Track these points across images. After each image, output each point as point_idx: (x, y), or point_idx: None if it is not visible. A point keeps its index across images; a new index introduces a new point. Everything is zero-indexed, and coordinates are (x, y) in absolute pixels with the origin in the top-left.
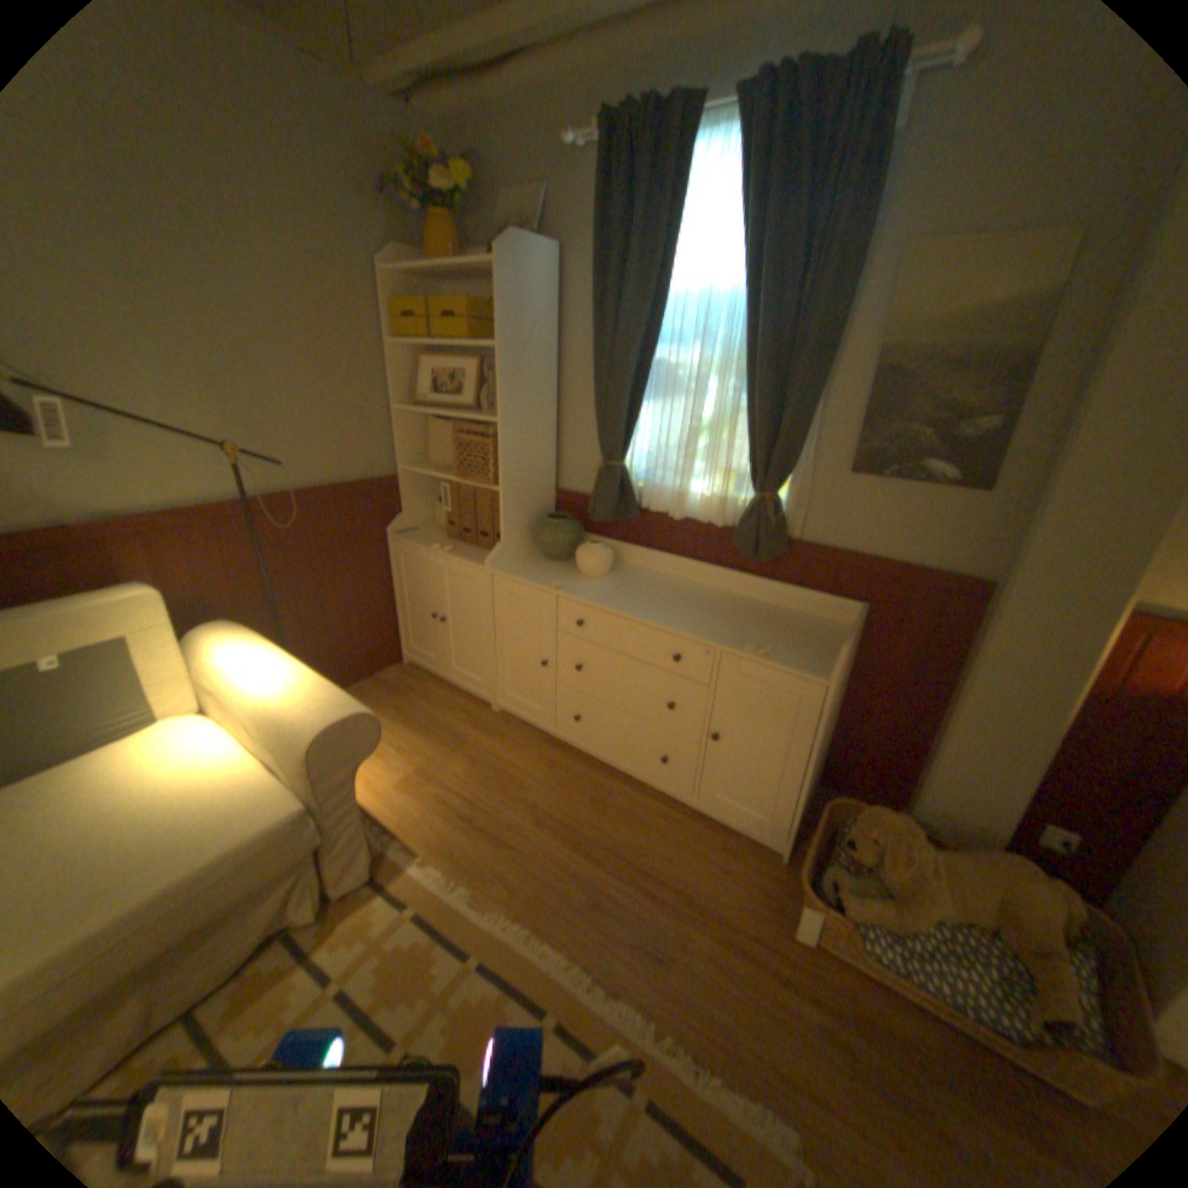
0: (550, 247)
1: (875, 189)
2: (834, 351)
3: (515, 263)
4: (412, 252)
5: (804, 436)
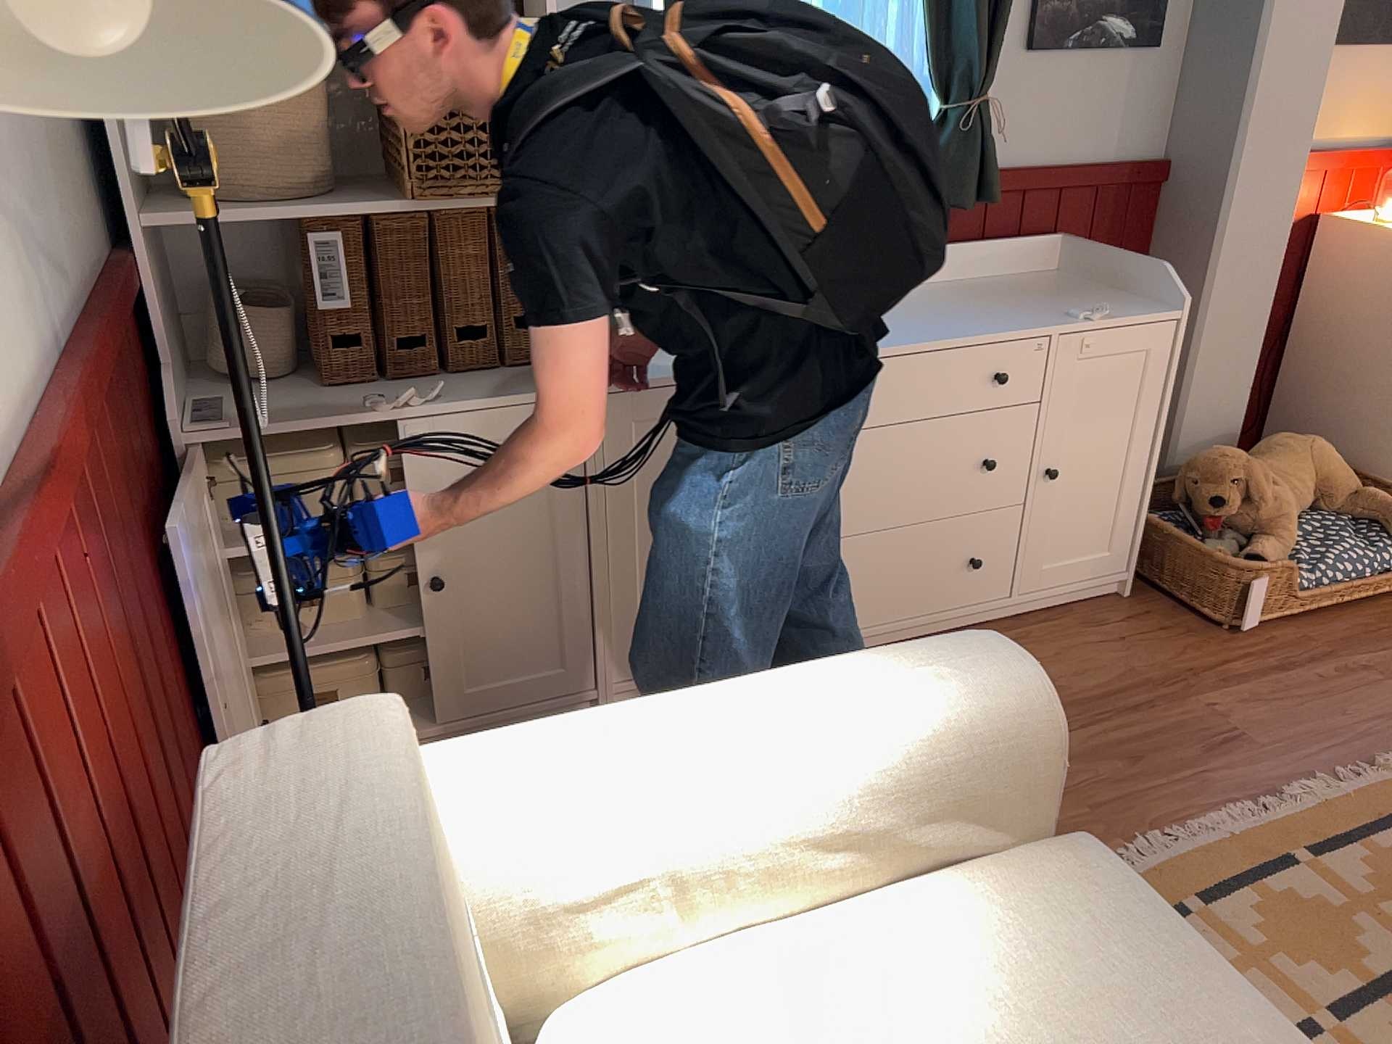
0: None
1: None
2: None
3: None
4: None
5: None
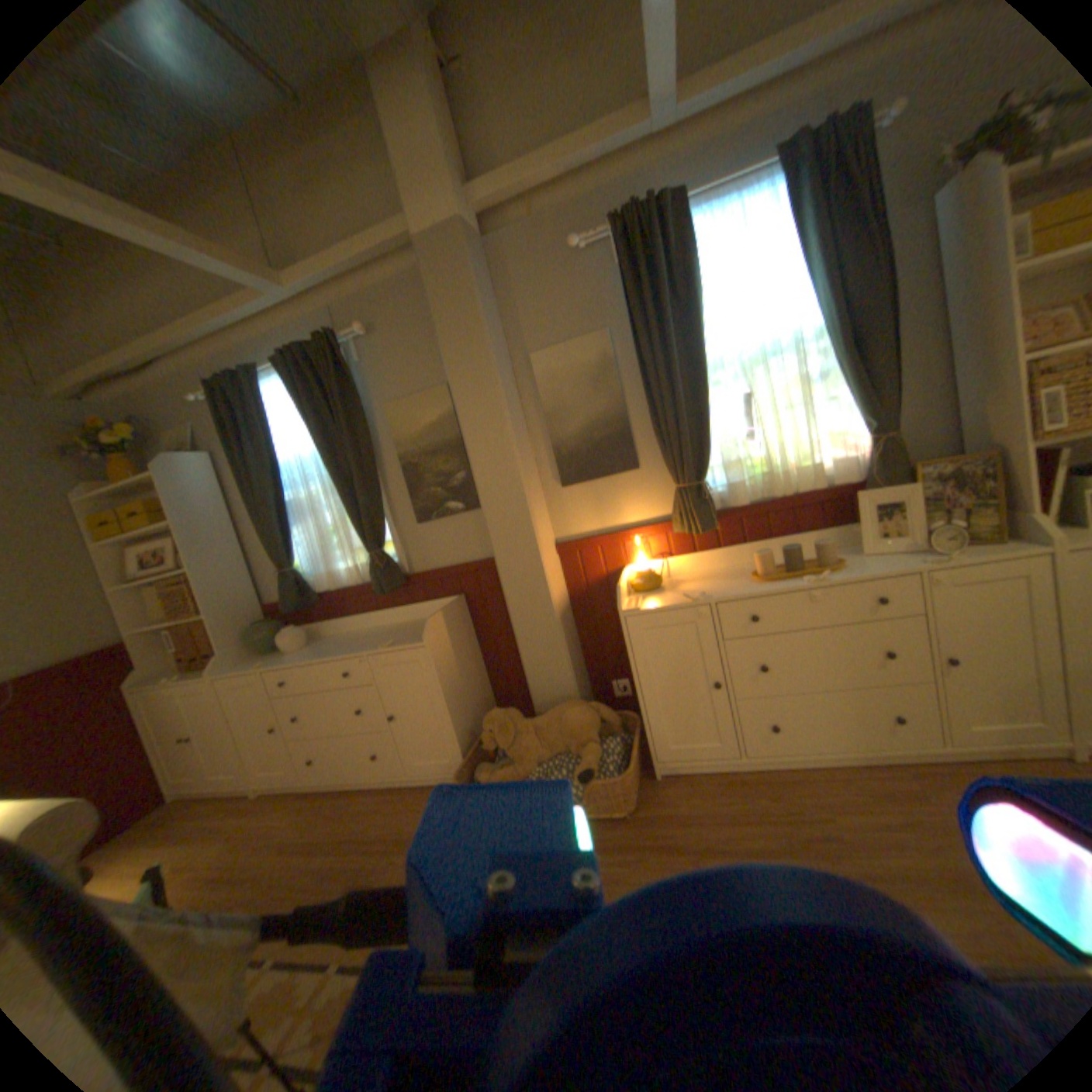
0: (199, 455)
1: (351, 388)
2: (372, 464)
3: (169, 471)
4: (100, 483)
5: (379, 512)
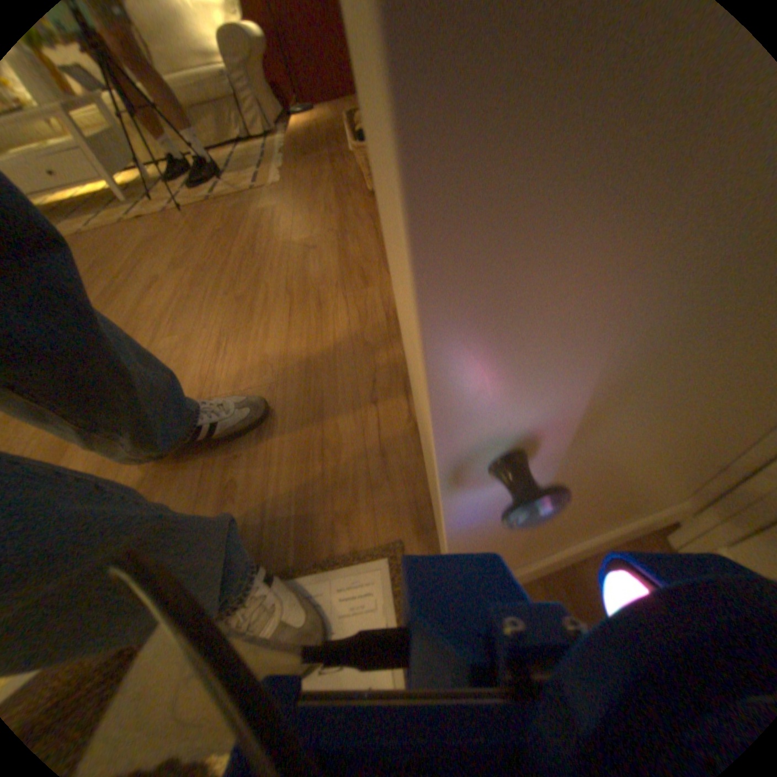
0: None
1: None
2: None
3: None
4: None
5: None
